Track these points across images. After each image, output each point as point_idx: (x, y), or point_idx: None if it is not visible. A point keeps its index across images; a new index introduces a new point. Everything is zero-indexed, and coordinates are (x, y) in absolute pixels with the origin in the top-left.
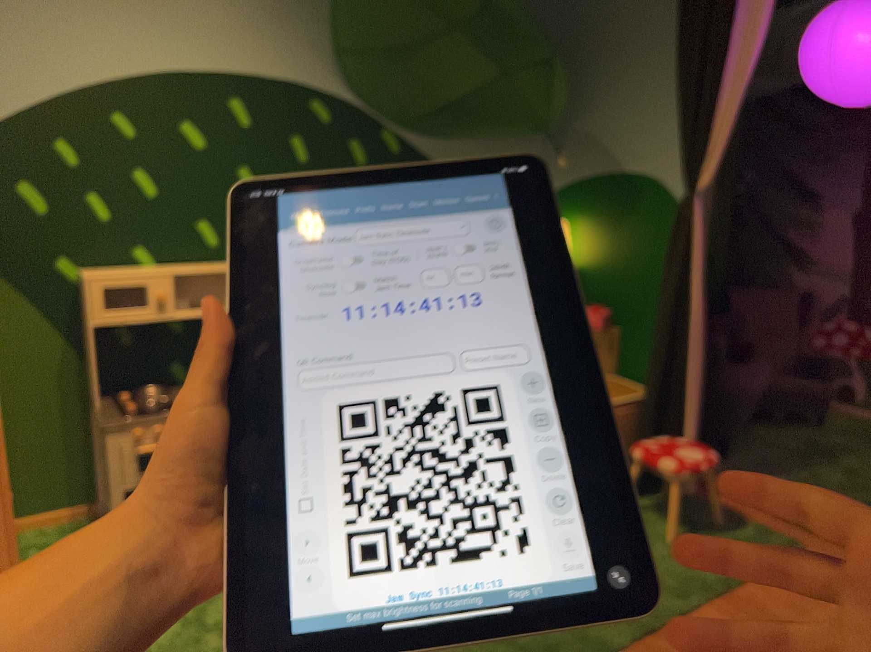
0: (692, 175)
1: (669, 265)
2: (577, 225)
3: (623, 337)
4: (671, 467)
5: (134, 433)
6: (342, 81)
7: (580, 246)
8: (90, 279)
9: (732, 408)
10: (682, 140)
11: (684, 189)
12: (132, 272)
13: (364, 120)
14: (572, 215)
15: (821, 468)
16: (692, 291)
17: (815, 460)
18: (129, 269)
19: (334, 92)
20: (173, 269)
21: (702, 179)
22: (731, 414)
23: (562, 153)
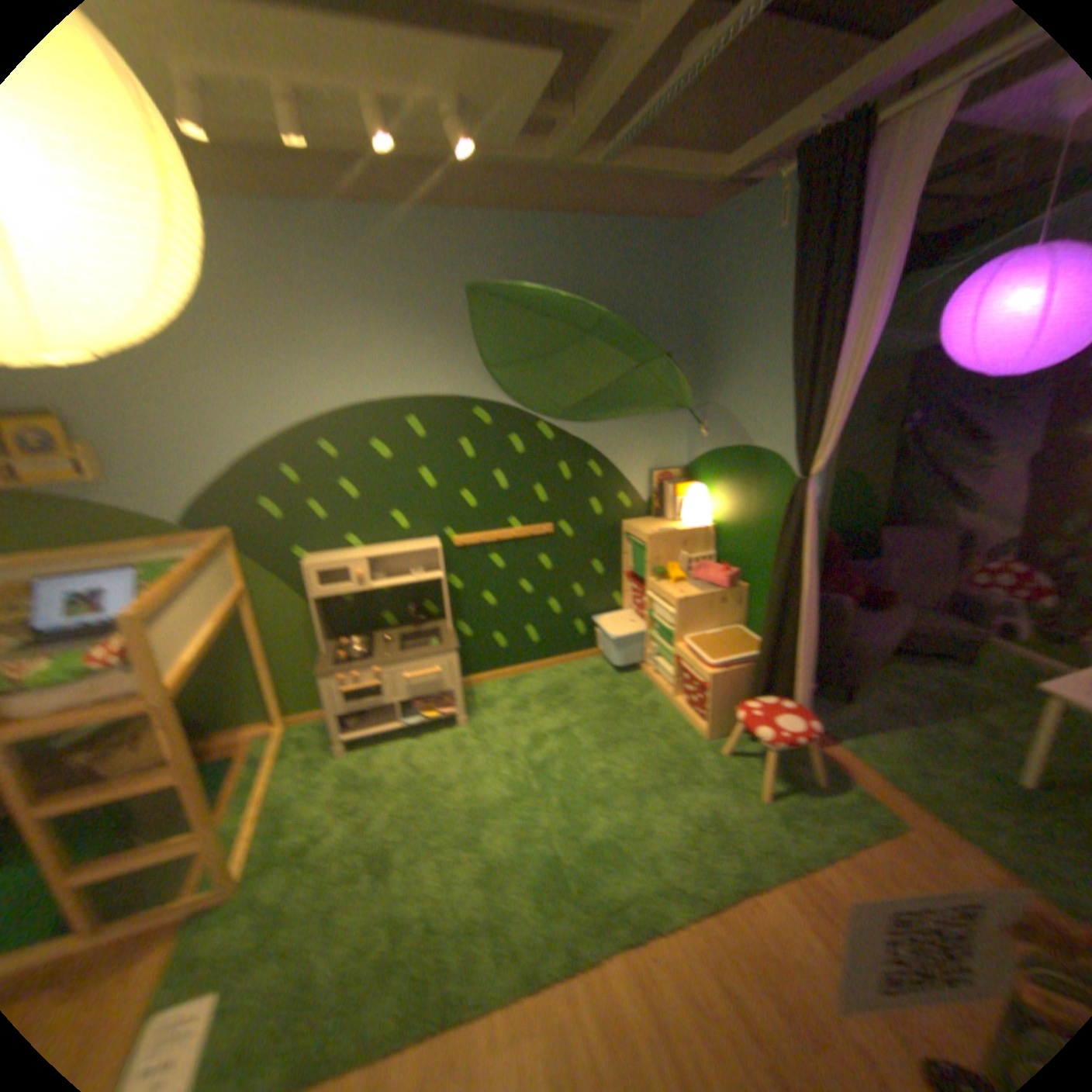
0: (803, 462)
1: (780, 545)
2: (714, 489)
3: (749, 593)
4: (765, 737)
5: (335, 677)
6: (497, 389)
7: (716, 508)
8: (305, 566)
9: (856, 663)
10: (801, 421)
11: (802, 468)
12: (338, 556)
13: (518, 417)
14: (710, 479)
15: (954, 724)
16: (801, 571)
17: (949, 712)
18: (339, 552)
19: (491, 399)
20: (368, 552)
21: (814, 466)
22: (855, 668)
23: (702, 425)
